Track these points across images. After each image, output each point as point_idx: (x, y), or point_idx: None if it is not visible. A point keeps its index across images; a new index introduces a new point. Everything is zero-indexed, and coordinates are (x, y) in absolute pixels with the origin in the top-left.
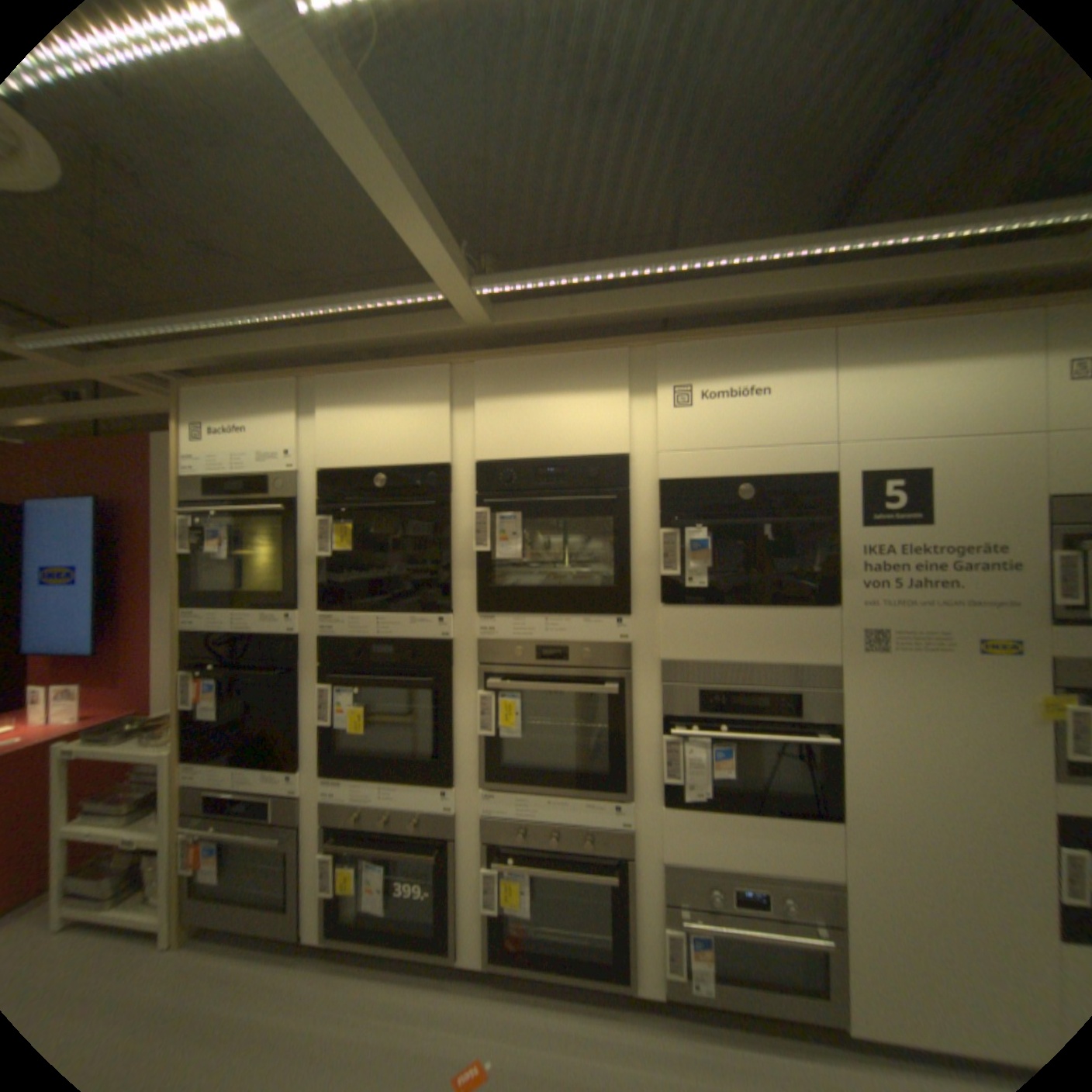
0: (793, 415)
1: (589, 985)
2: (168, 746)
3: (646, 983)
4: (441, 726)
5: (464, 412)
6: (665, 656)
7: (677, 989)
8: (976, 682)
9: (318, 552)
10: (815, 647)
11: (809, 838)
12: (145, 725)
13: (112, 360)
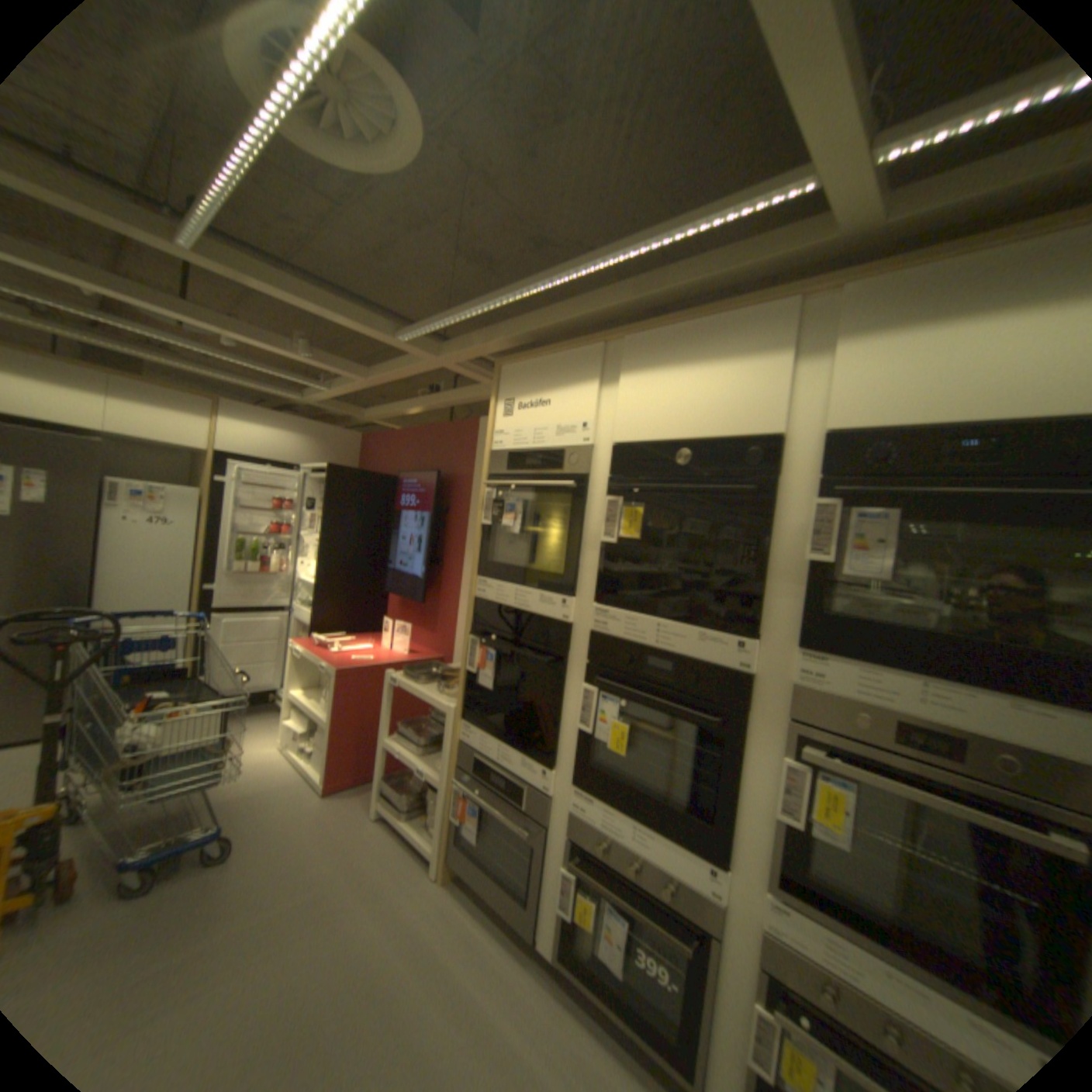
0: None
1: None
2: (456, 699)
3: None
4: (724, 784)
5: (814, 358)
6: None
7: None
8: None
9: (602, 536)
10: None
11: None
12: (444, 674)
13: (455, 347)
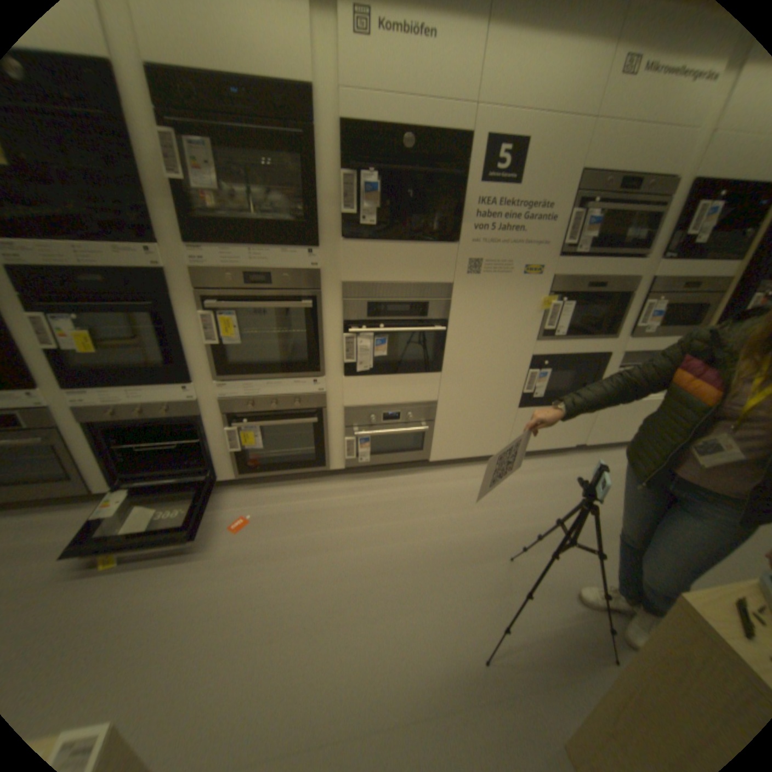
0: (450, 68)
1: (301, 471)
2: None
3: (333, 463)
4: (169, 340)
5: None
6: (344, 280)
7: (349, 462)
8: (516, 291)
9: None
10: (439, 271)
11: (421, 382)
12: None
13: None
